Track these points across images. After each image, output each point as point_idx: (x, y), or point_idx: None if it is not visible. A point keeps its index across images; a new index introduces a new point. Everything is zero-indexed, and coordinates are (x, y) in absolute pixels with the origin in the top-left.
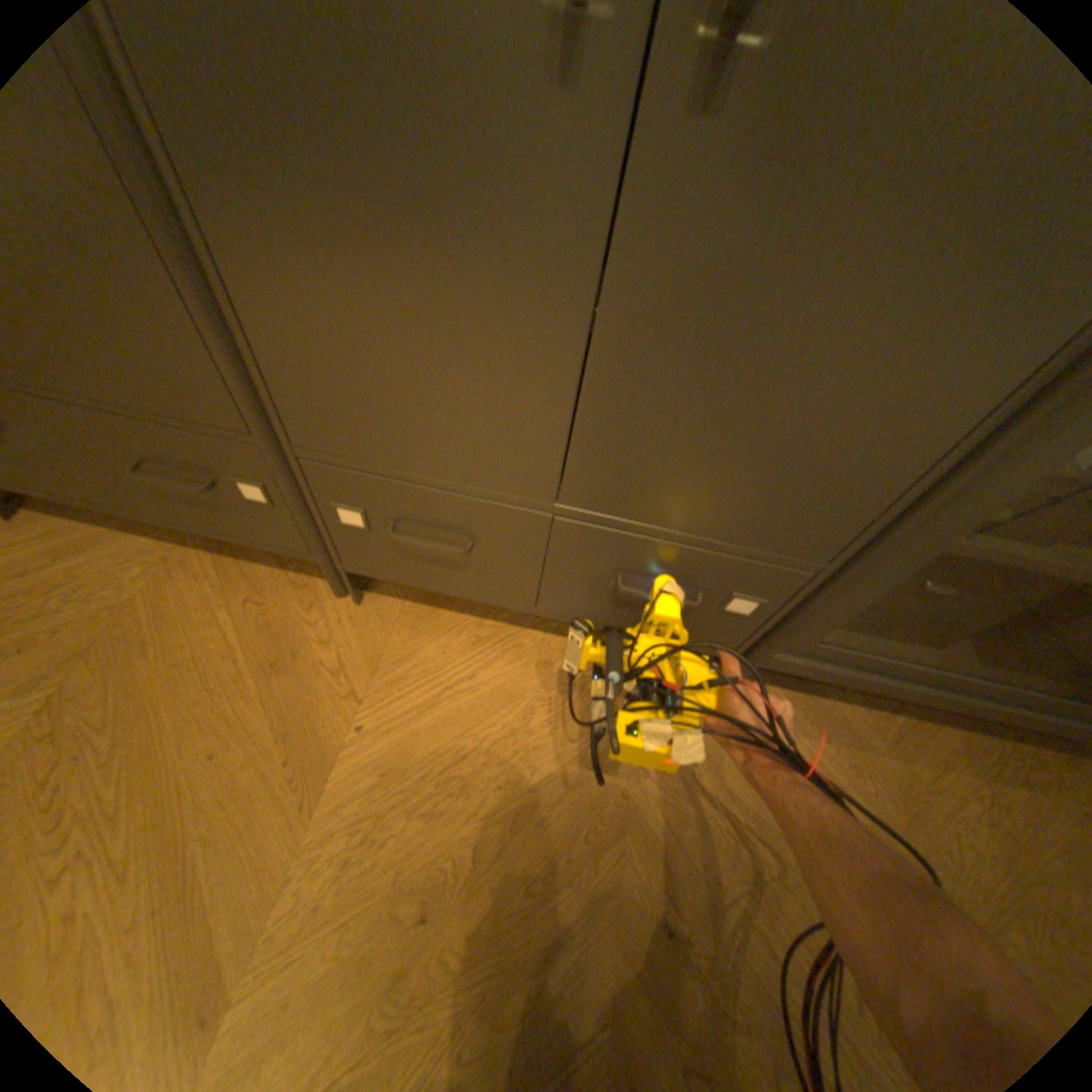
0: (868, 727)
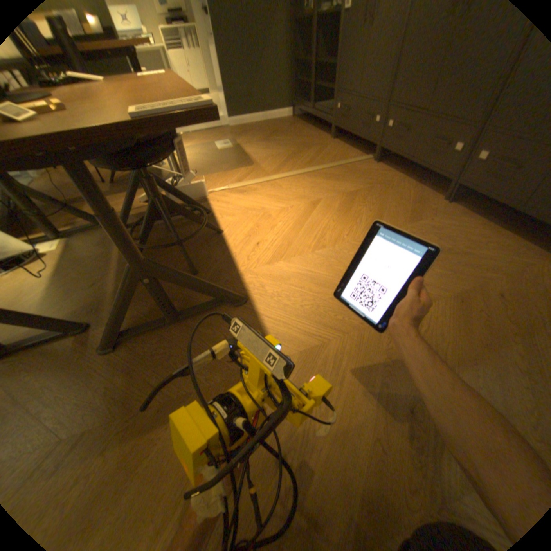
0: None
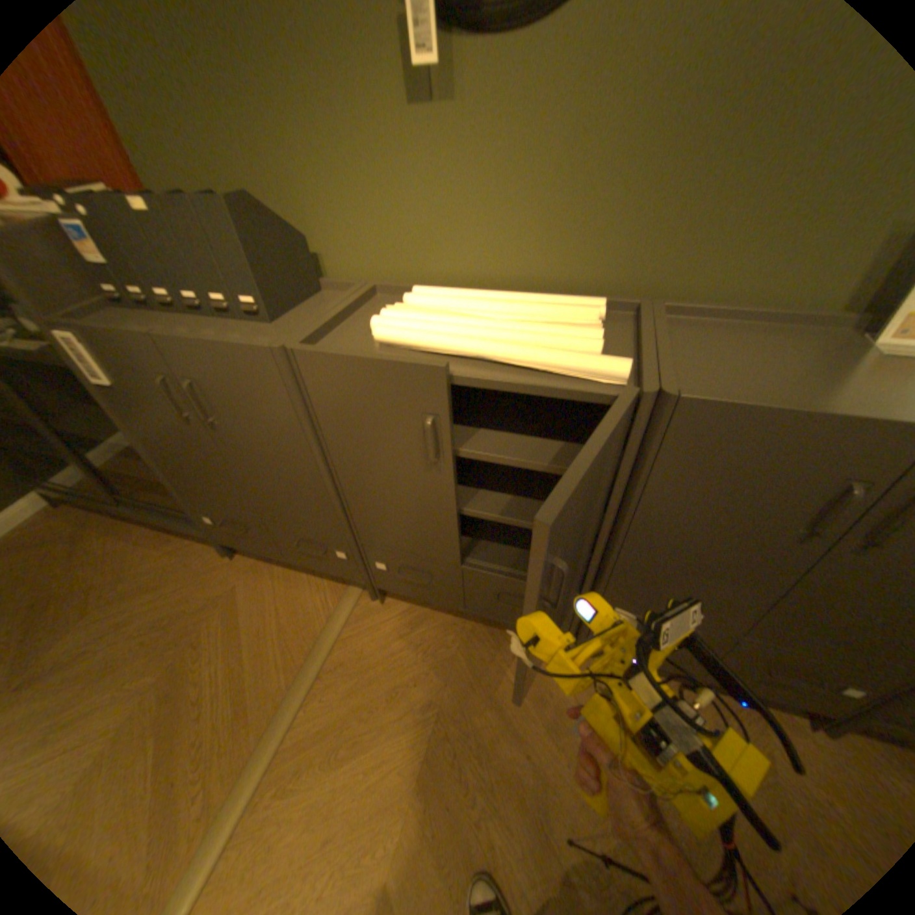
0: None
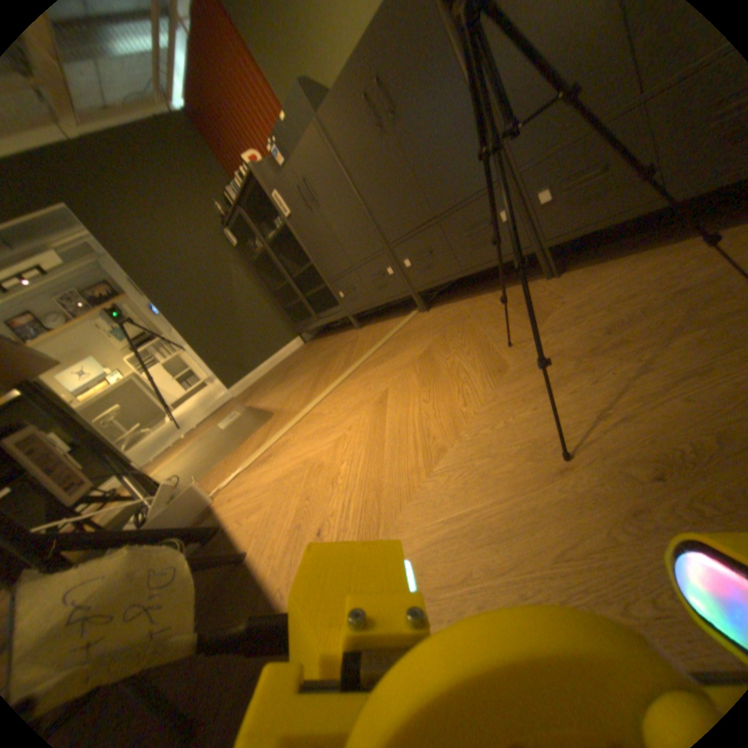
0: None
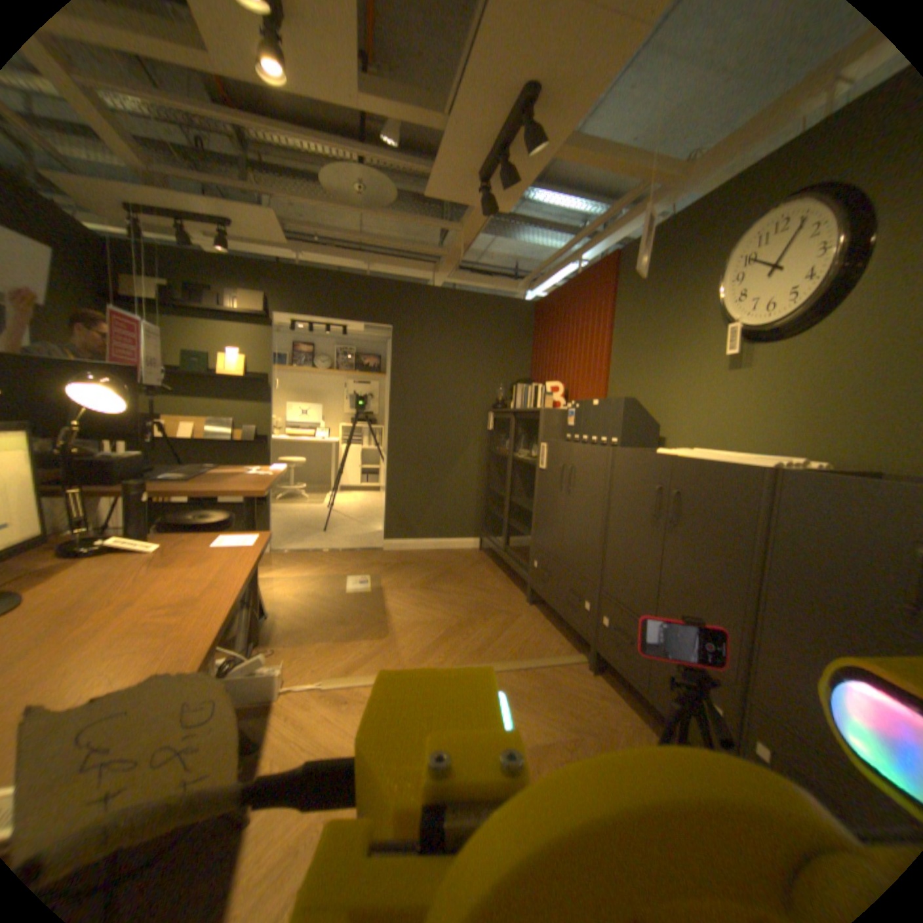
0: None
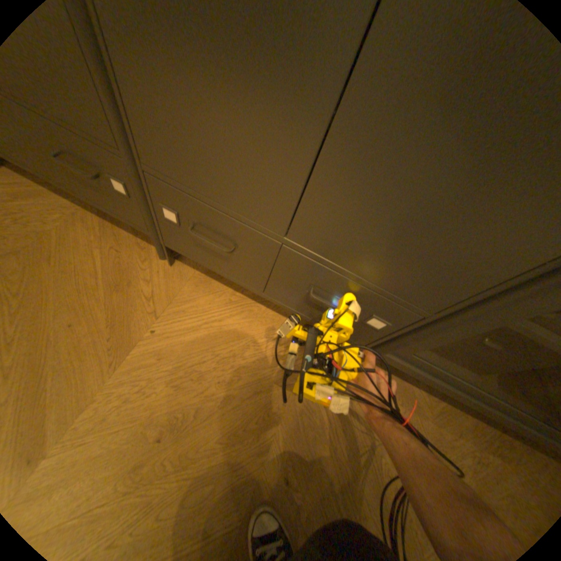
0: (425, 403)
